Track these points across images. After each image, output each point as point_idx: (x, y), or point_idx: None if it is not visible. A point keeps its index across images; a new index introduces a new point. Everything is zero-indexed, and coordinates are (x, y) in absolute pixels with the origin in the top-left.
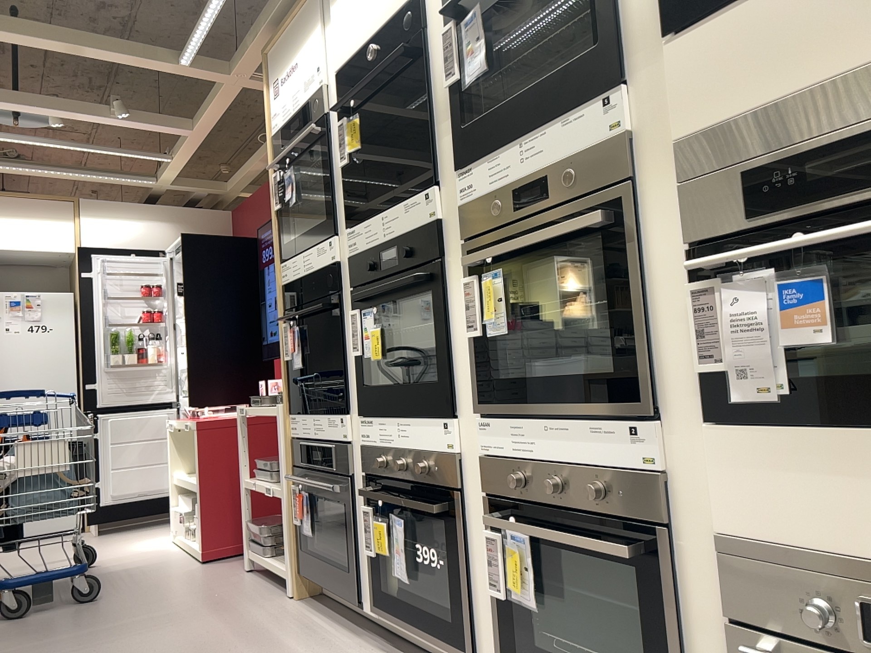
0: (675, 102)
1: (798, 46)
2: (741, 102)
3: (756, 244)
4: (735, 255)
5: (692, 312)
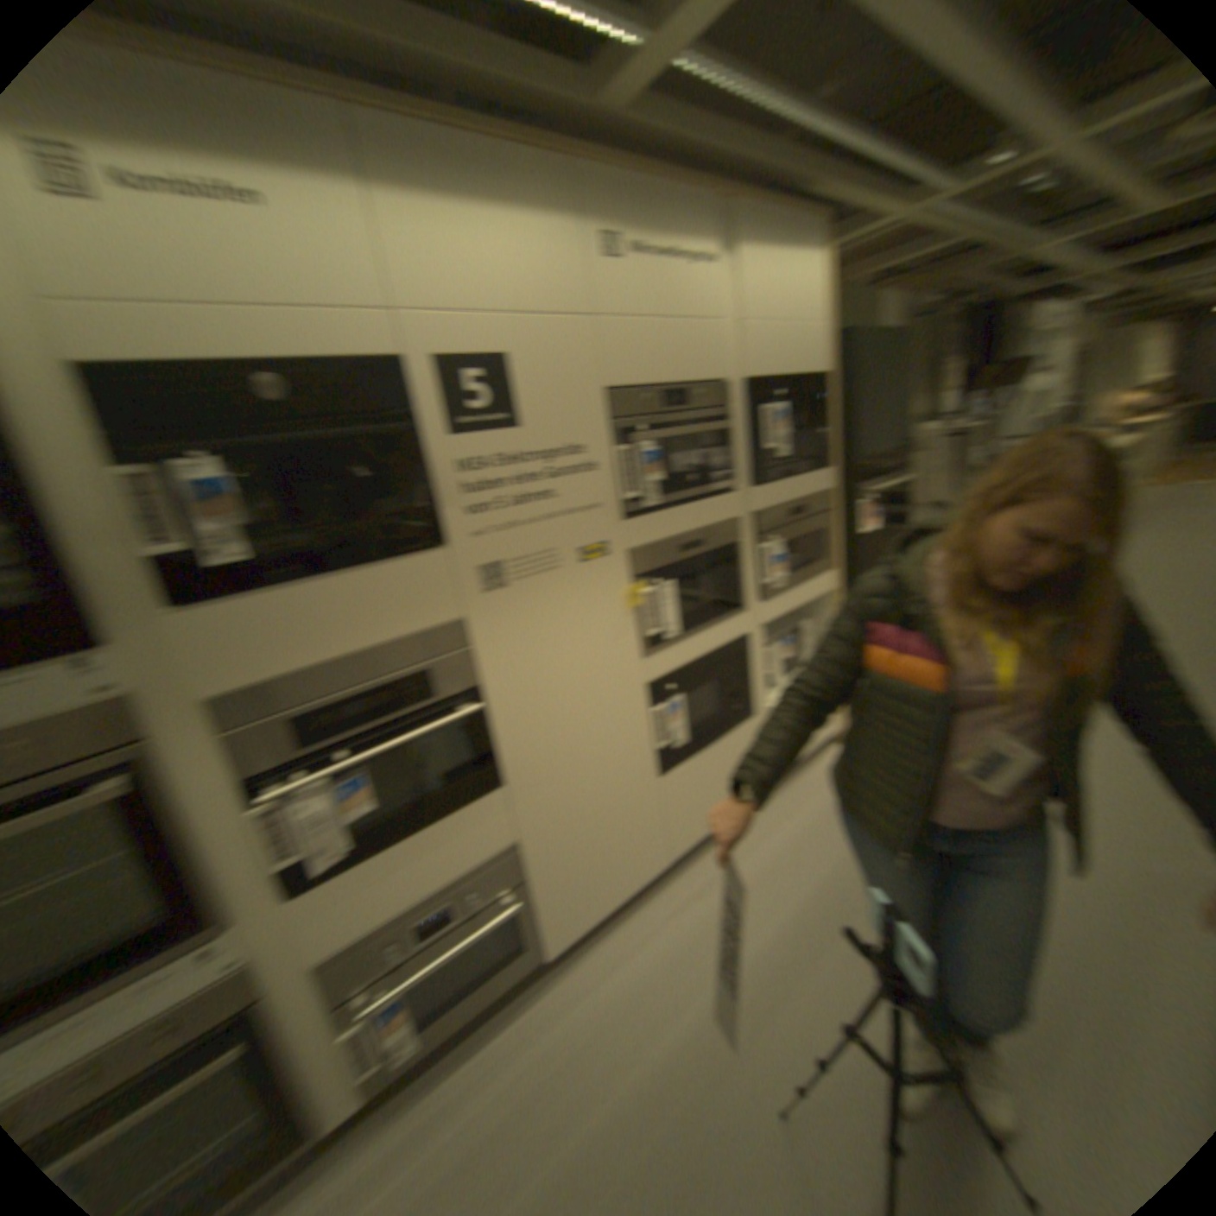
0: (180, 671)
1: (305, 635)
2: (259, 672)
3: (294, 770)
4: (293, 788)
5: (241, 838)
